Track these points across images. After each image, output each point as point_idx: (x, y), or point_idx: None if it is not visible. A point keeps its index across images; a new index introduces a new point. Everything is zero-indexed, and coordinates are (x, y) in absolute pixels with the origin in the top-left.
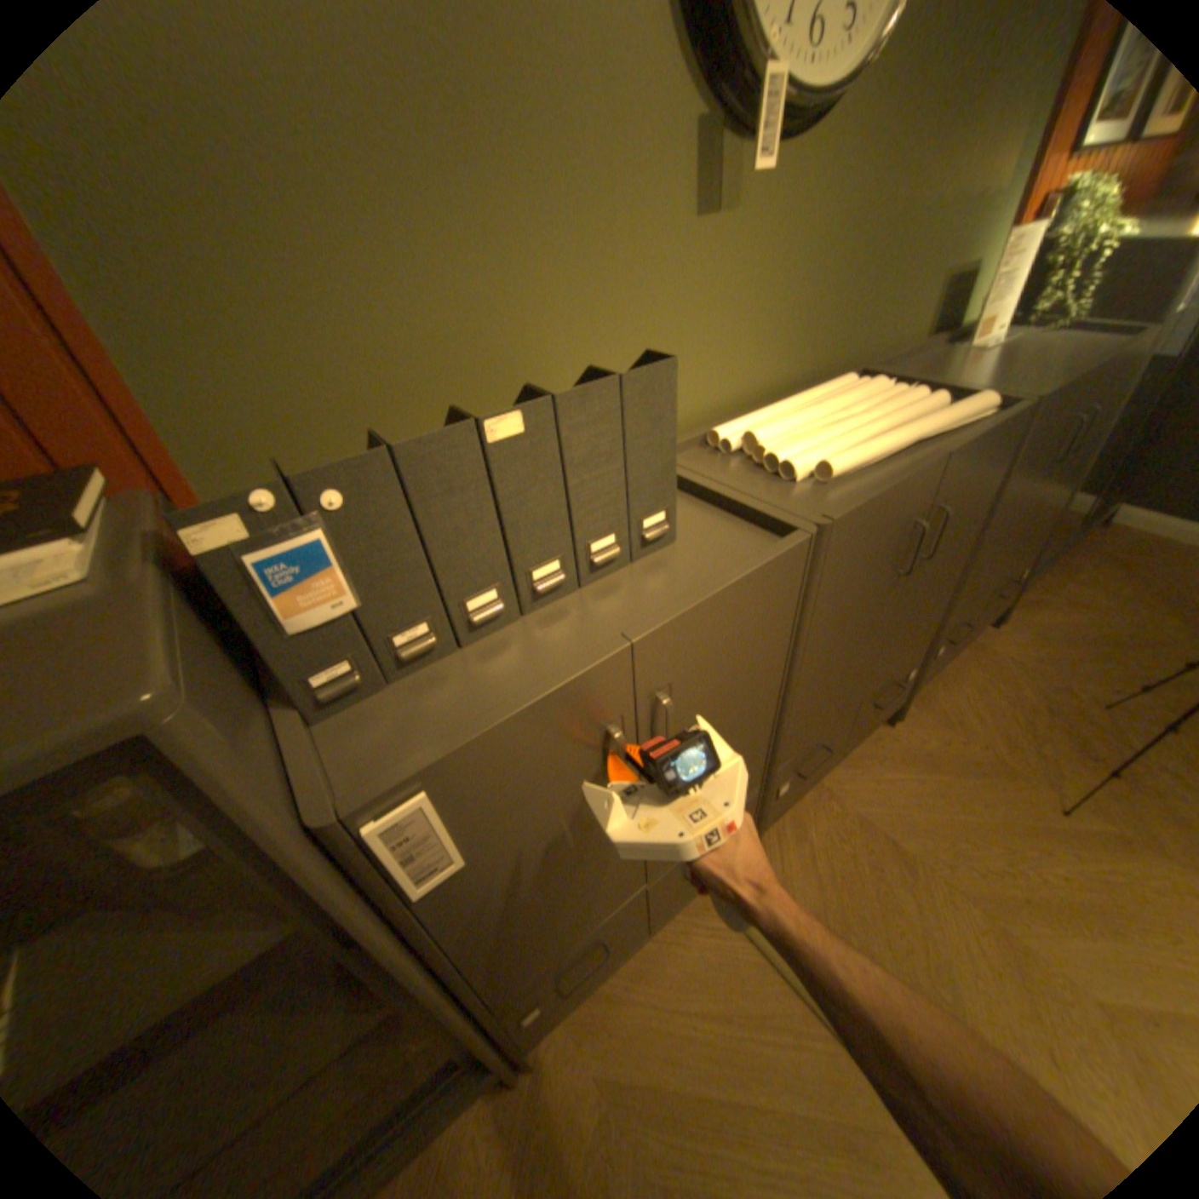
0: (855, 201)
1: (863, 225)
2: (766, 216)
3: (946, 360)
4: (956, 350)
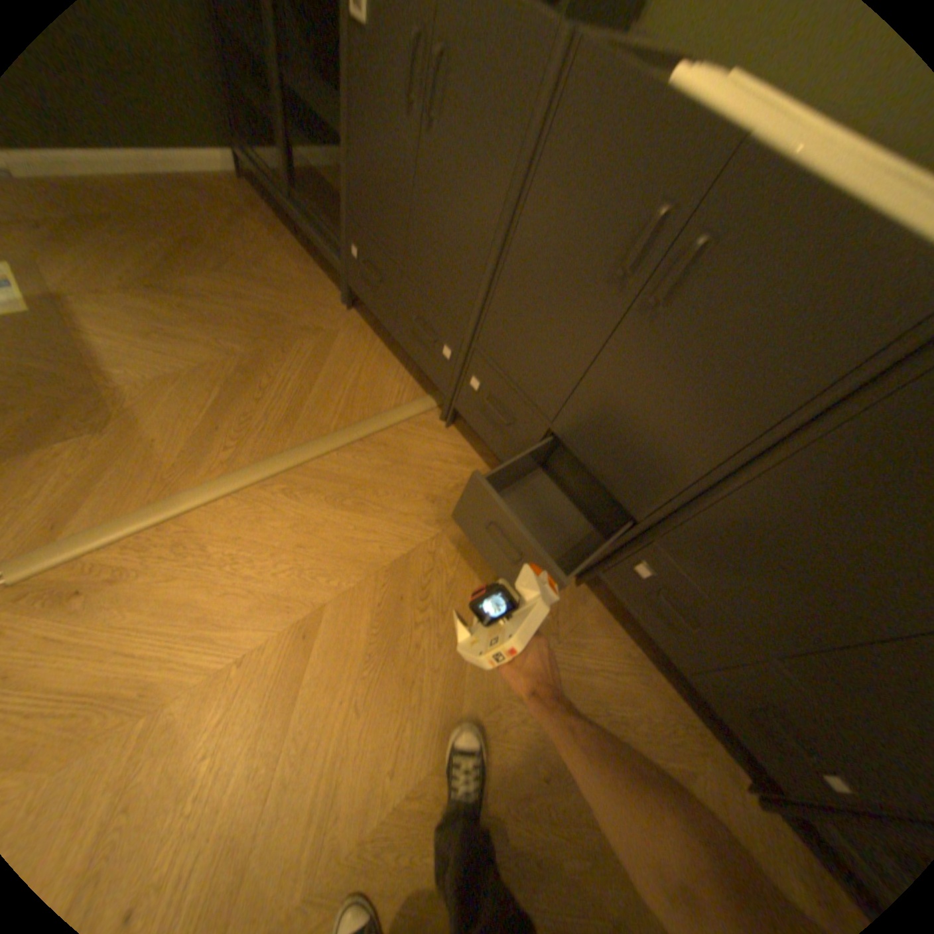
0: None
1: None
2: None
3: None
4: None
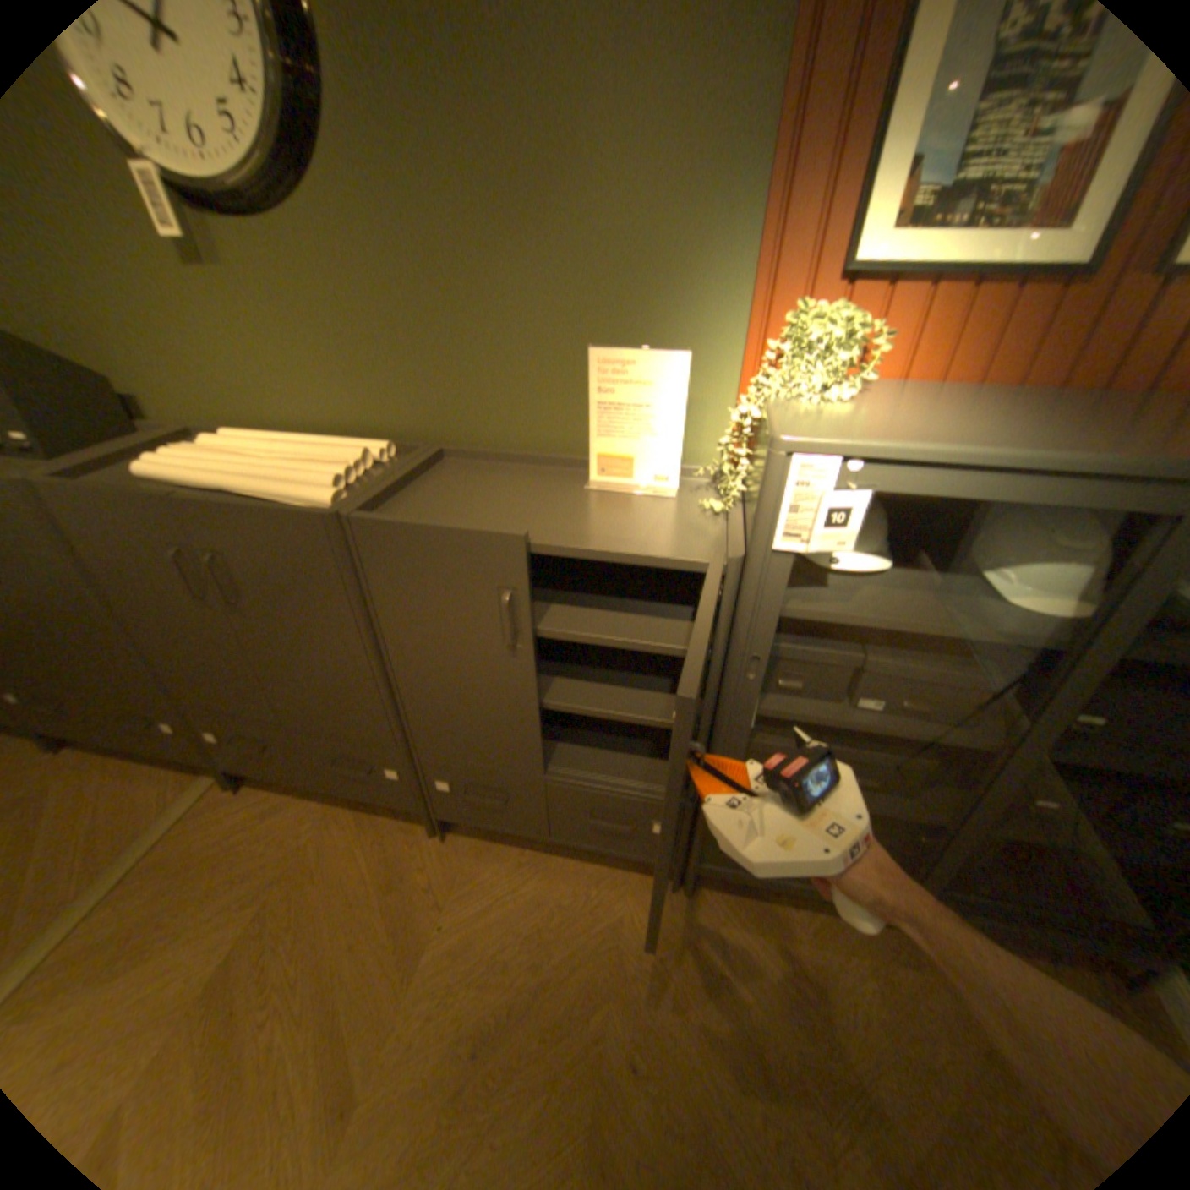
0: (364, 276)
1: (389, 301)
2: (251, 274)
3: (535, 480)
4: (580, 479)
